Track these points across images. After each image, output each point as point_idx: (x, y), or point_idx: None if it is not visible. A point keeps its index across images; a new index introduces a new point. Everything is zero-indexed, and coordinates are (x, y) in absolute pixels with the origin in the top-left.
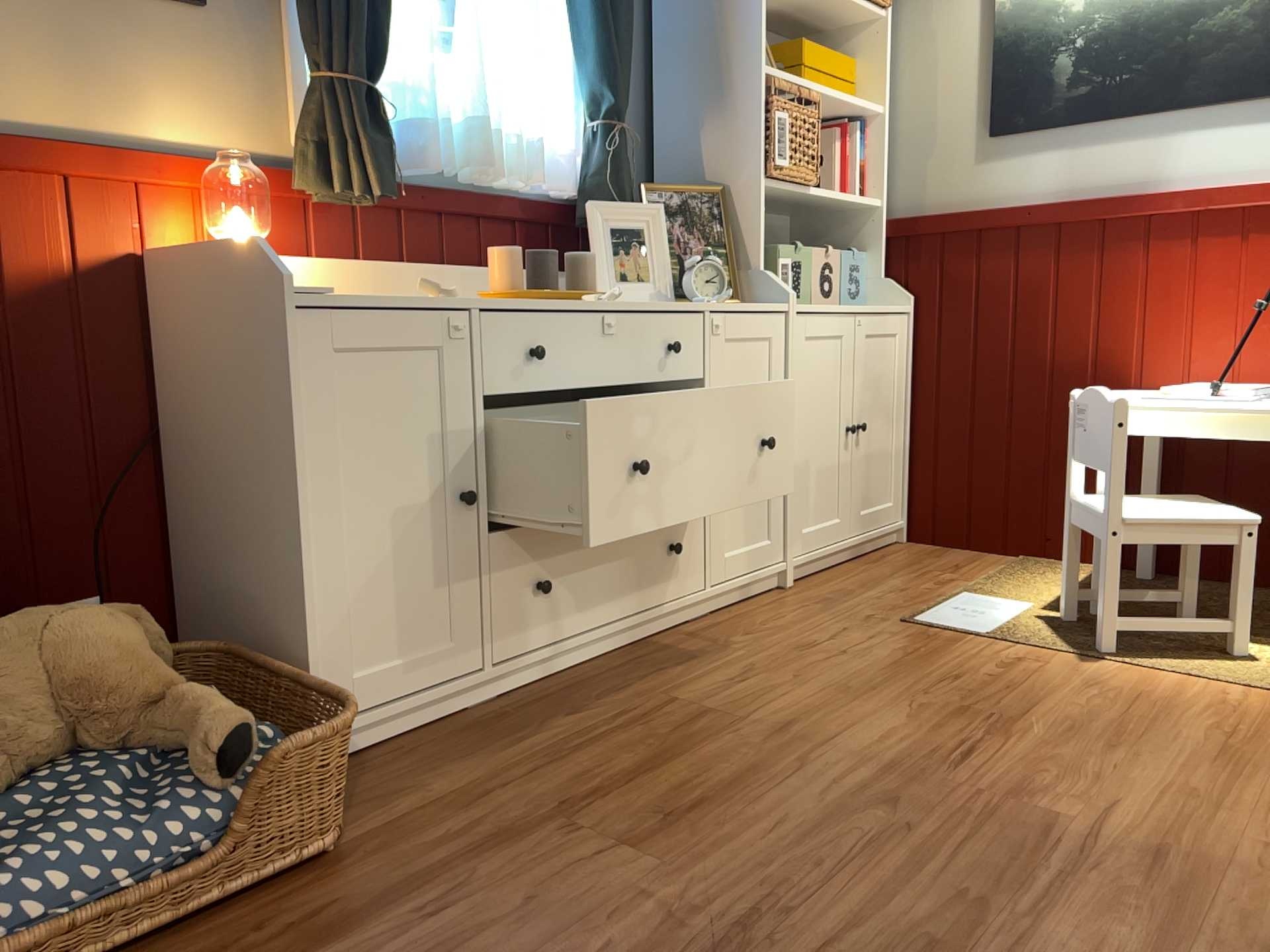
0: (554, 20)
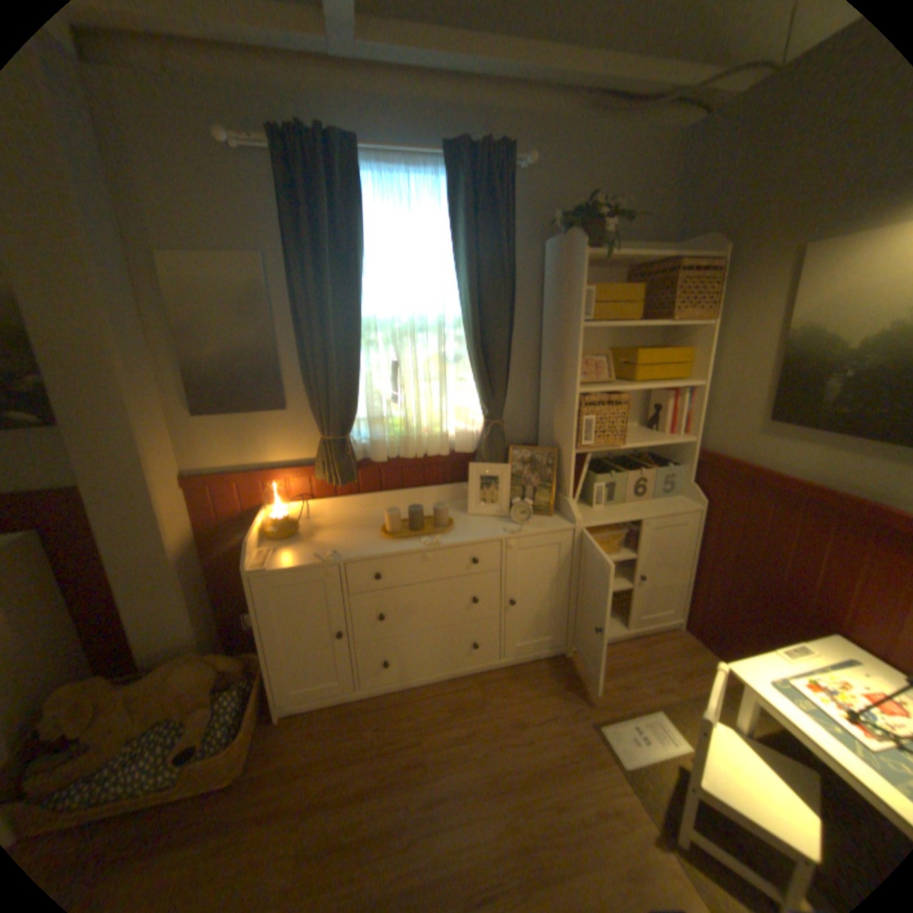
0: (464, 369)
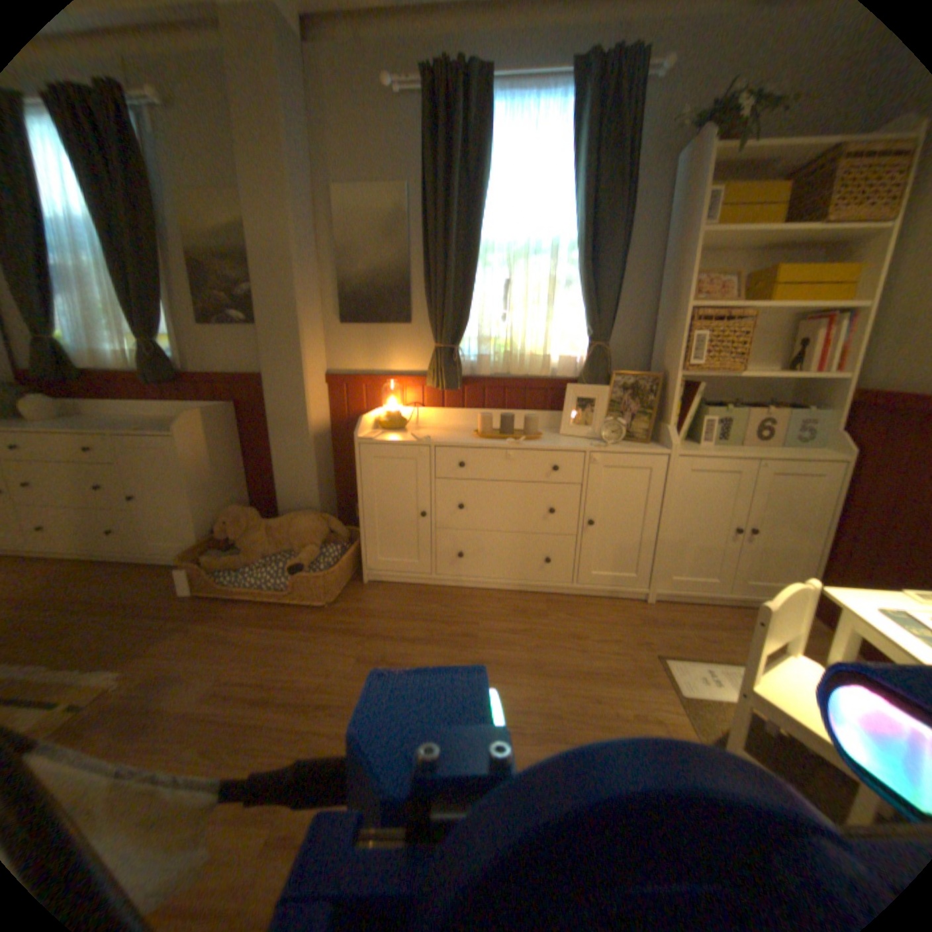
0: (576, 291)
